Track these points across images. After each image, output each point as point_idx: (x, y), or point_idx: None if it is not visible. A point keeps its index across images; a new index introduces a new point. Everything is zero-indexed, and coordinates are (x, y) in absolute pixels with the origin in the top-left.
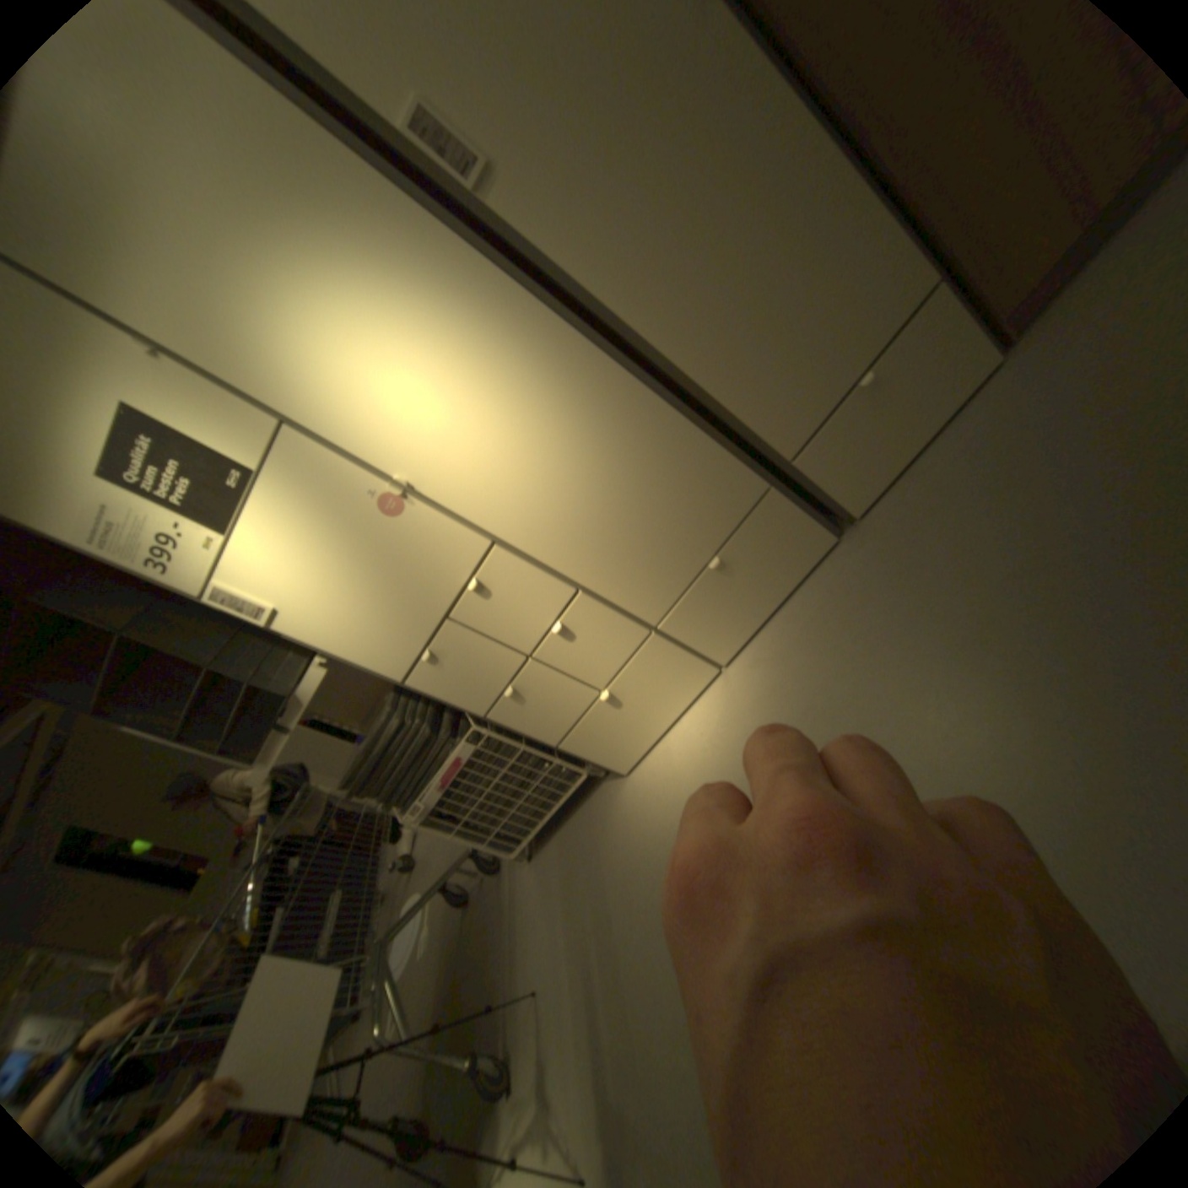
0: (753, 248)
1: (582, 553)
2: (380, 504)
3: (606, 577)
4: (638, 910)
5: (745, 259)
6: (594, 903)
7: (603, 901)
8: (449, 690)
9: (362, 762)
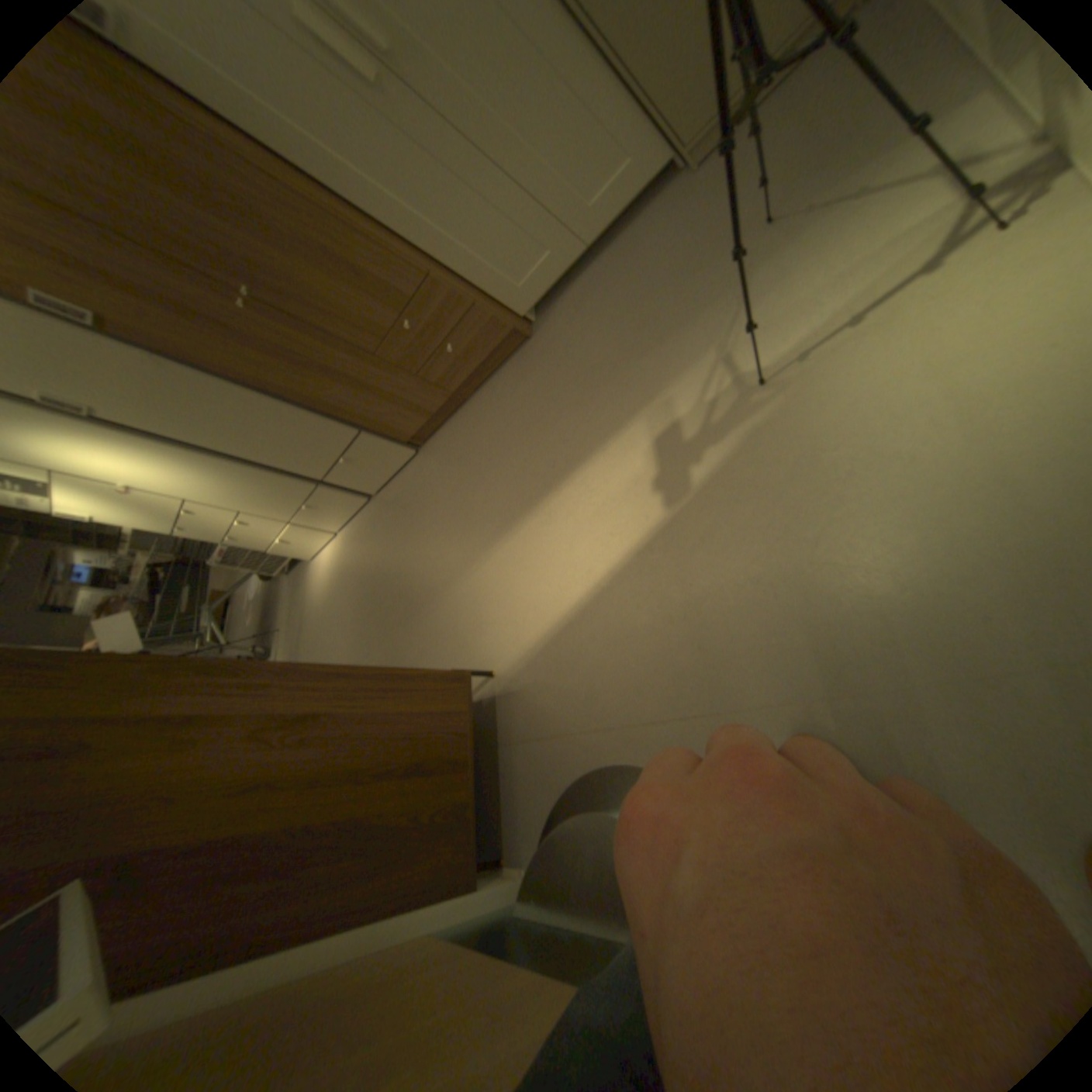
0: (247, 426)
1: (232, 503)
2: (117, 491)
3: (250, 509)
4: (301, 616)
5: (245, 429)
6: (295, 605)
7: (297, 606)
8: (196, 537)
9: (174, 546)
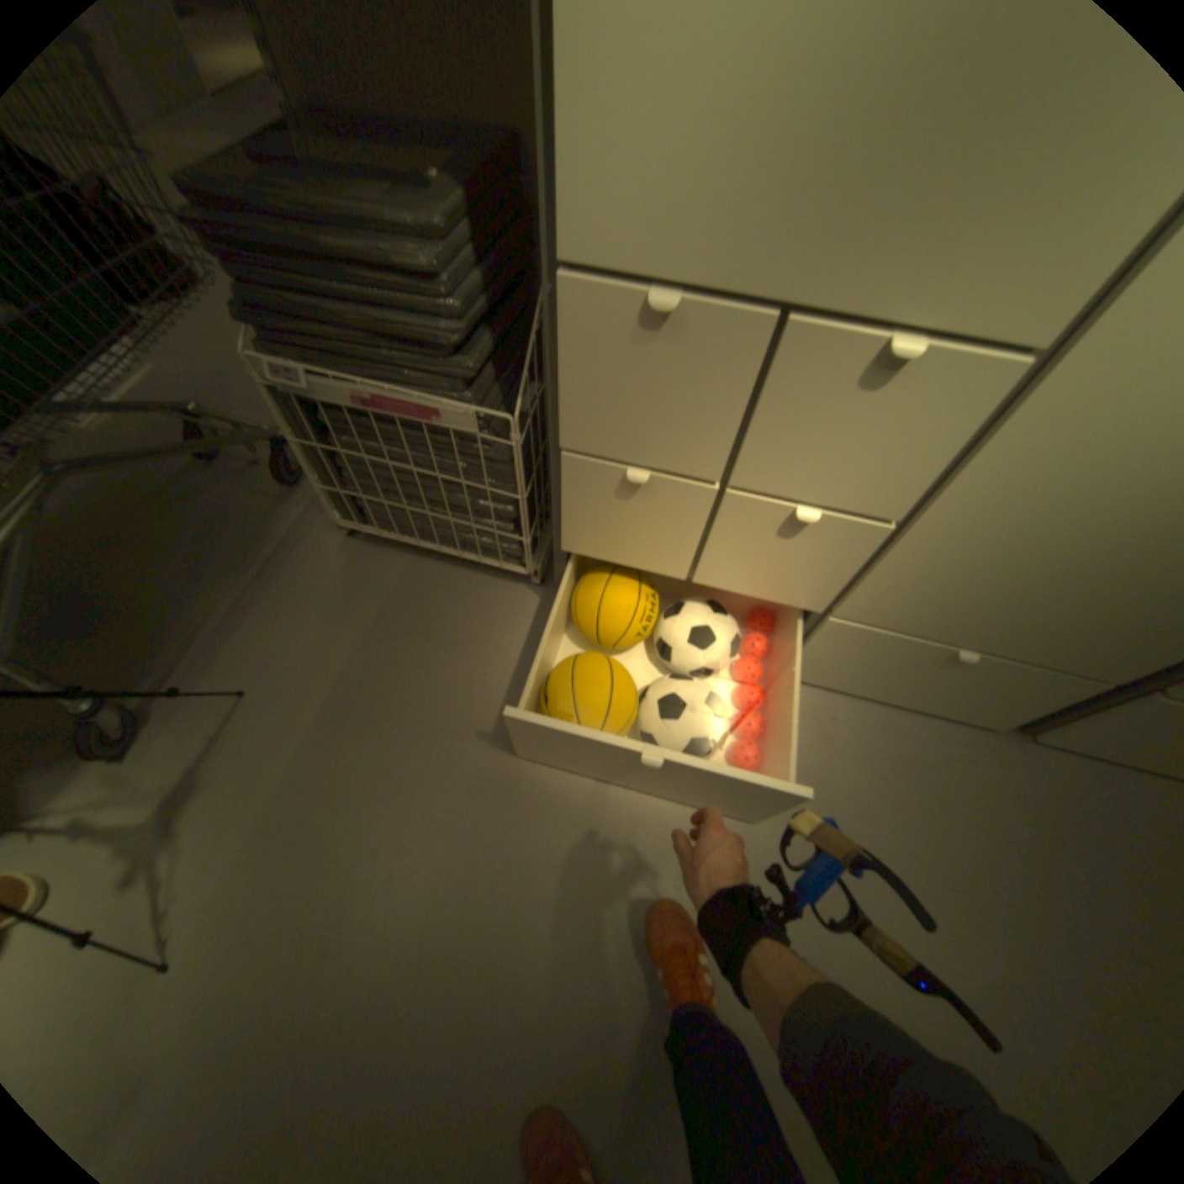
0: None
1: (997, 511)
2: None
3: (934, 550)
4: (460, 773)
5: None
6: (406, 693)
7: (419, 705)
8: (586, 370)
9: (274, 209)
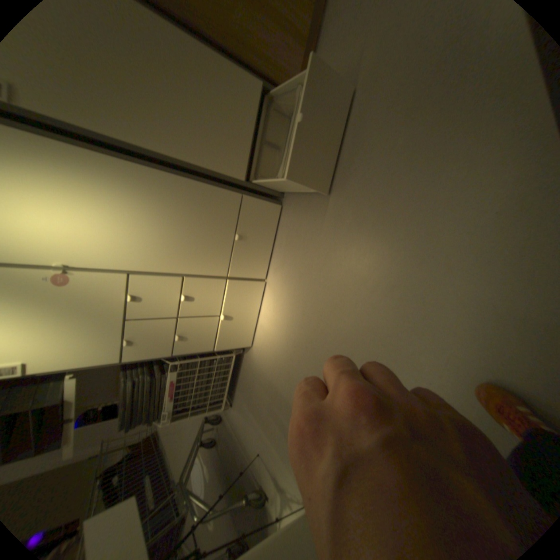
0: (176, 91)
1: (176, 258)
2: (54, 281)
3: (193, 264)
4: (280, 392)
5: (175, 97)
6: (263, 402)
7: (266, 399)
8: (147, 352)
9: (124, 411)
